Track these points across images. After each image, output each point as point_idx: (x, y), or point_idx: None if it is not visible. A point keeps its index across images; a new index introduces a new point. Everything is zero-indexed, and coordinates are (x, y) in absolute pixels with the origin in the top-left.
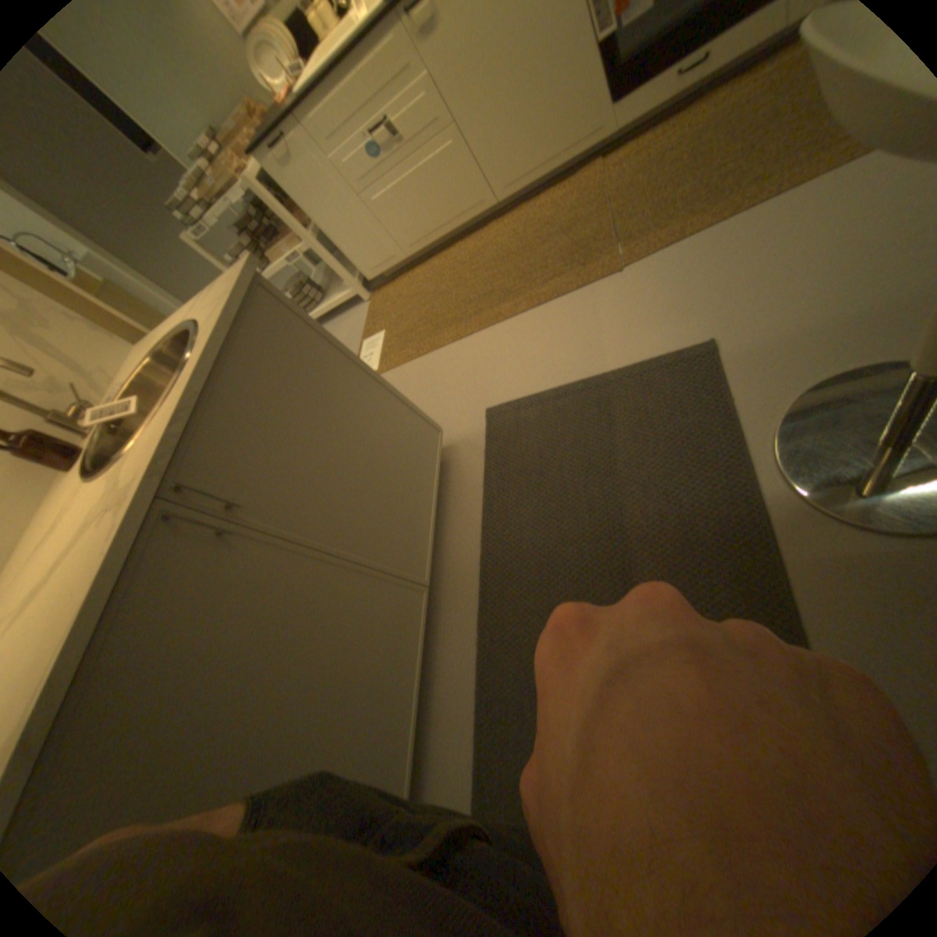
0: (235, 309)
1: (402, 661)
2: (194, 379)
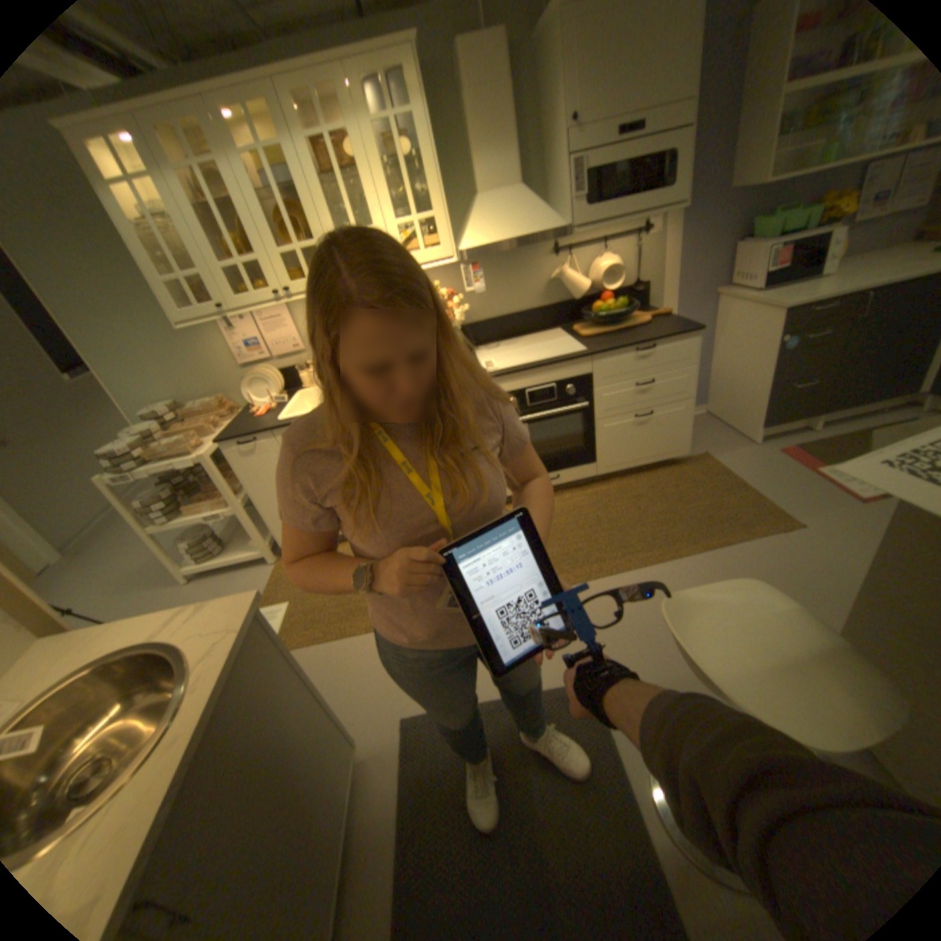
0: (238, 651)
1: None
2: (193, 743)
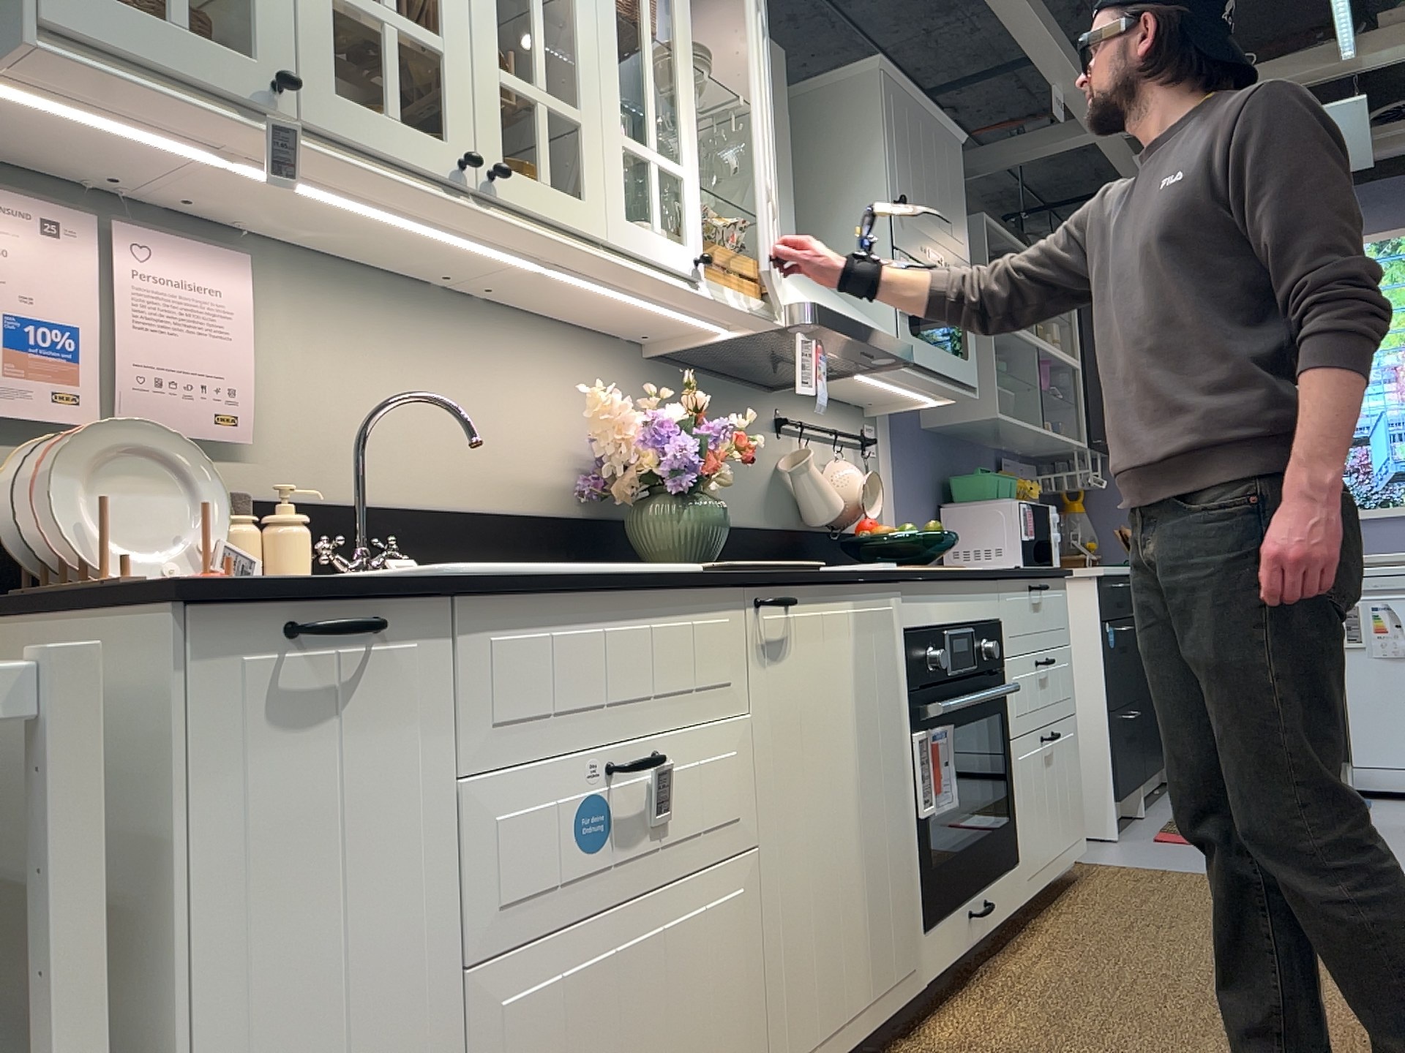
0: None
1: None
2: None
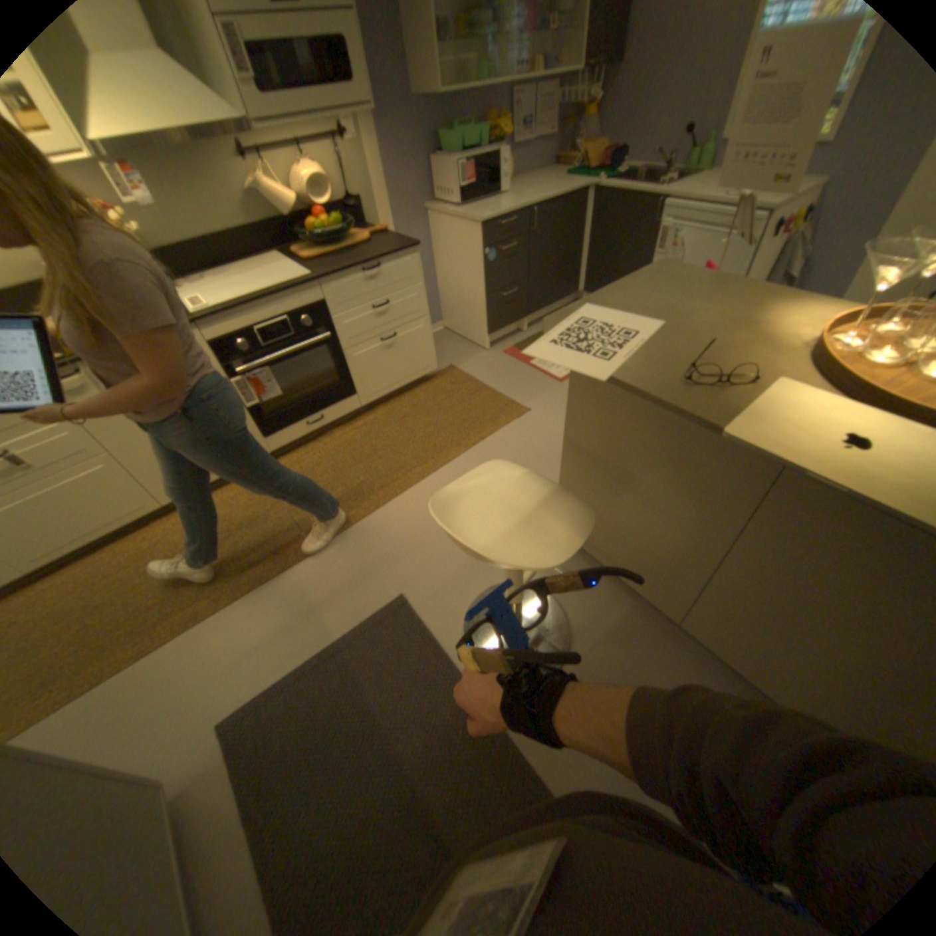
0: None
1: None
2: None
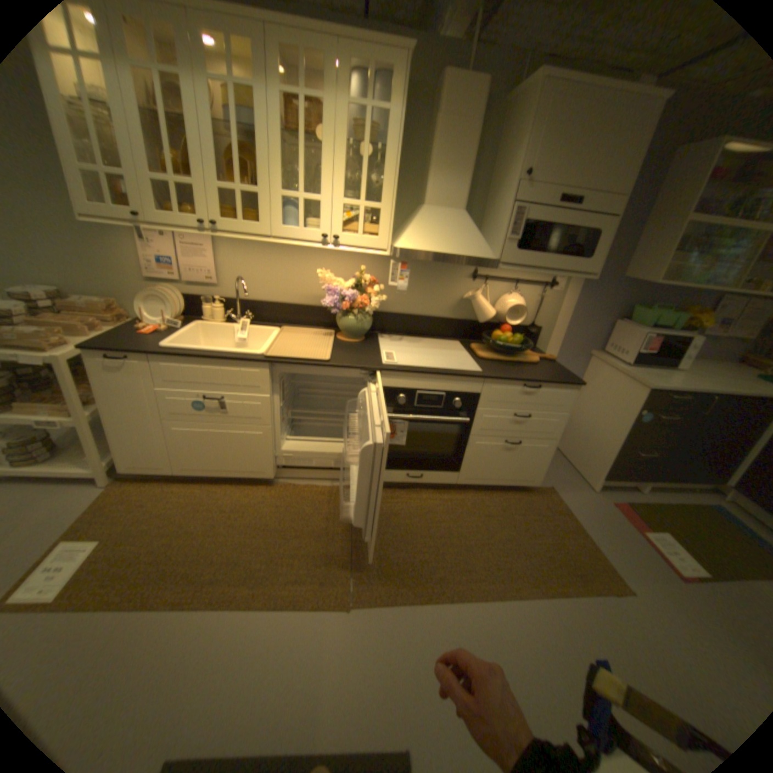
0: None
1: None
2: None
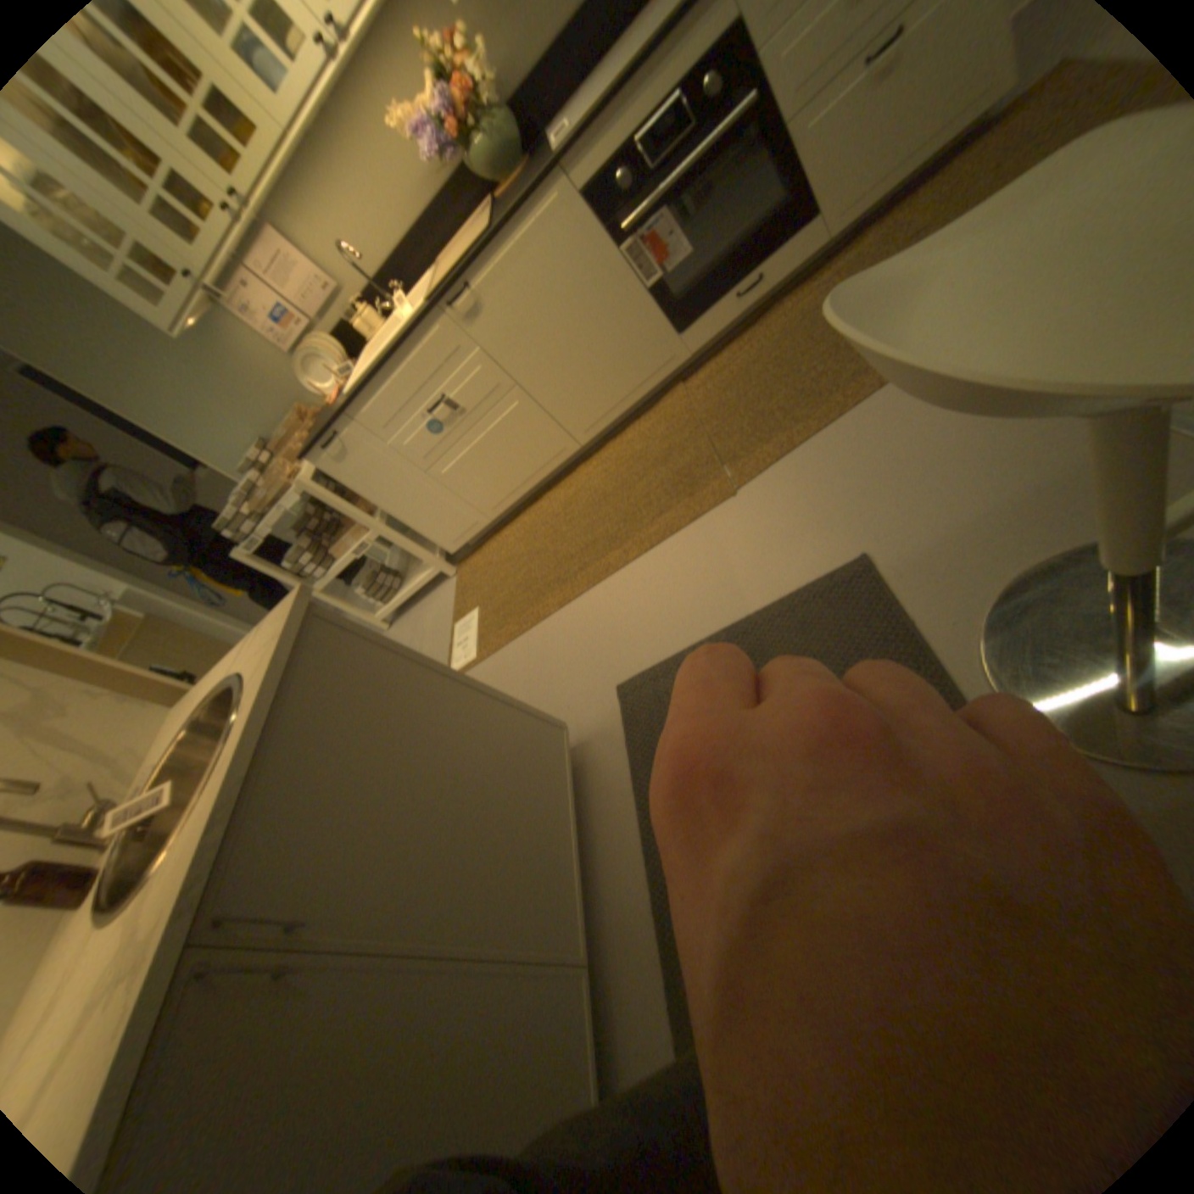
0: (287, 653)
1: (567, 1108)
2: (237, 758)
